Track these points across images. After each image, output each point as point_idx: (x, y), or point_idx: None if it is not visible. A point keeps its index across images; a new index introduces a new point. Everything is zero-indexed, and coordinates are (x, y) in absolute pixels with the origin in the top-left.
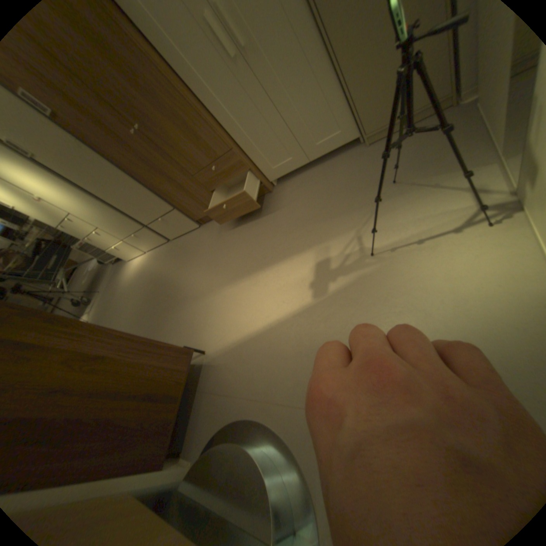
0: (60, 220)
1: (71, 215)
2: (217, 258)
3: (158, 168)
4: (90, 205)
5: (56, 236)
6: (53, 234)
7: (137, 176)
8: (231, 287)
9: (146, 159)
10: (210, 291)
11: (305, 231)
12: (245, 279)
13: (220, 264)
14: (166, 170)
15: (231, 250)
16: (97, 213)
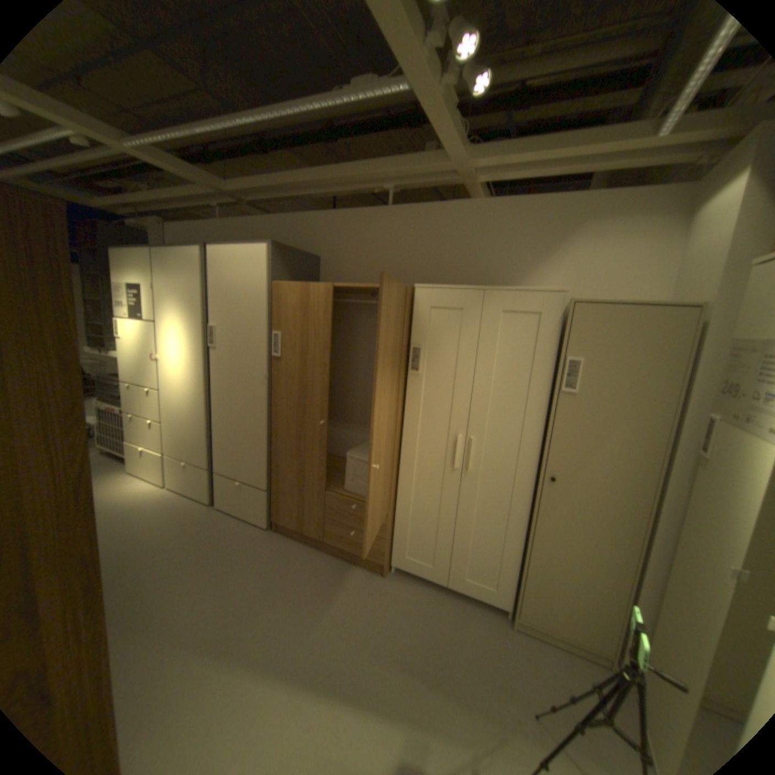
0: (138, 384)
1: (156, 393)
2: (261, 604)
3: (303, 456)
4: (192, 408)
5: (101, 380)
6: (102, 377)
7: (273, 439)
8: (251, 683)
9: (303, 443)
10: (213, 655)
11: (404, 686)
12: (281, 687)
13: (259, 621)
14: (308, 464)
15: (288, 613)
16: (185, 418)
